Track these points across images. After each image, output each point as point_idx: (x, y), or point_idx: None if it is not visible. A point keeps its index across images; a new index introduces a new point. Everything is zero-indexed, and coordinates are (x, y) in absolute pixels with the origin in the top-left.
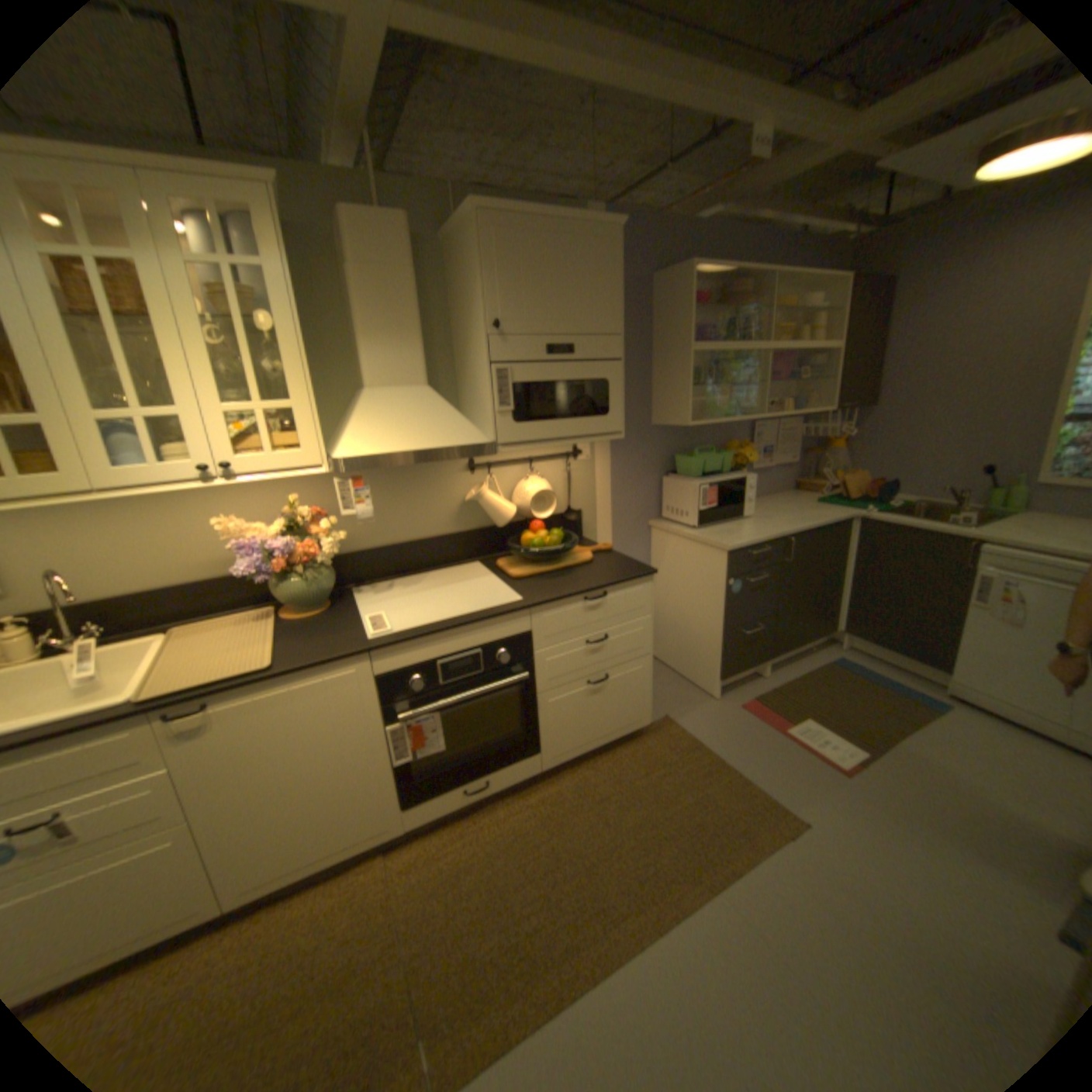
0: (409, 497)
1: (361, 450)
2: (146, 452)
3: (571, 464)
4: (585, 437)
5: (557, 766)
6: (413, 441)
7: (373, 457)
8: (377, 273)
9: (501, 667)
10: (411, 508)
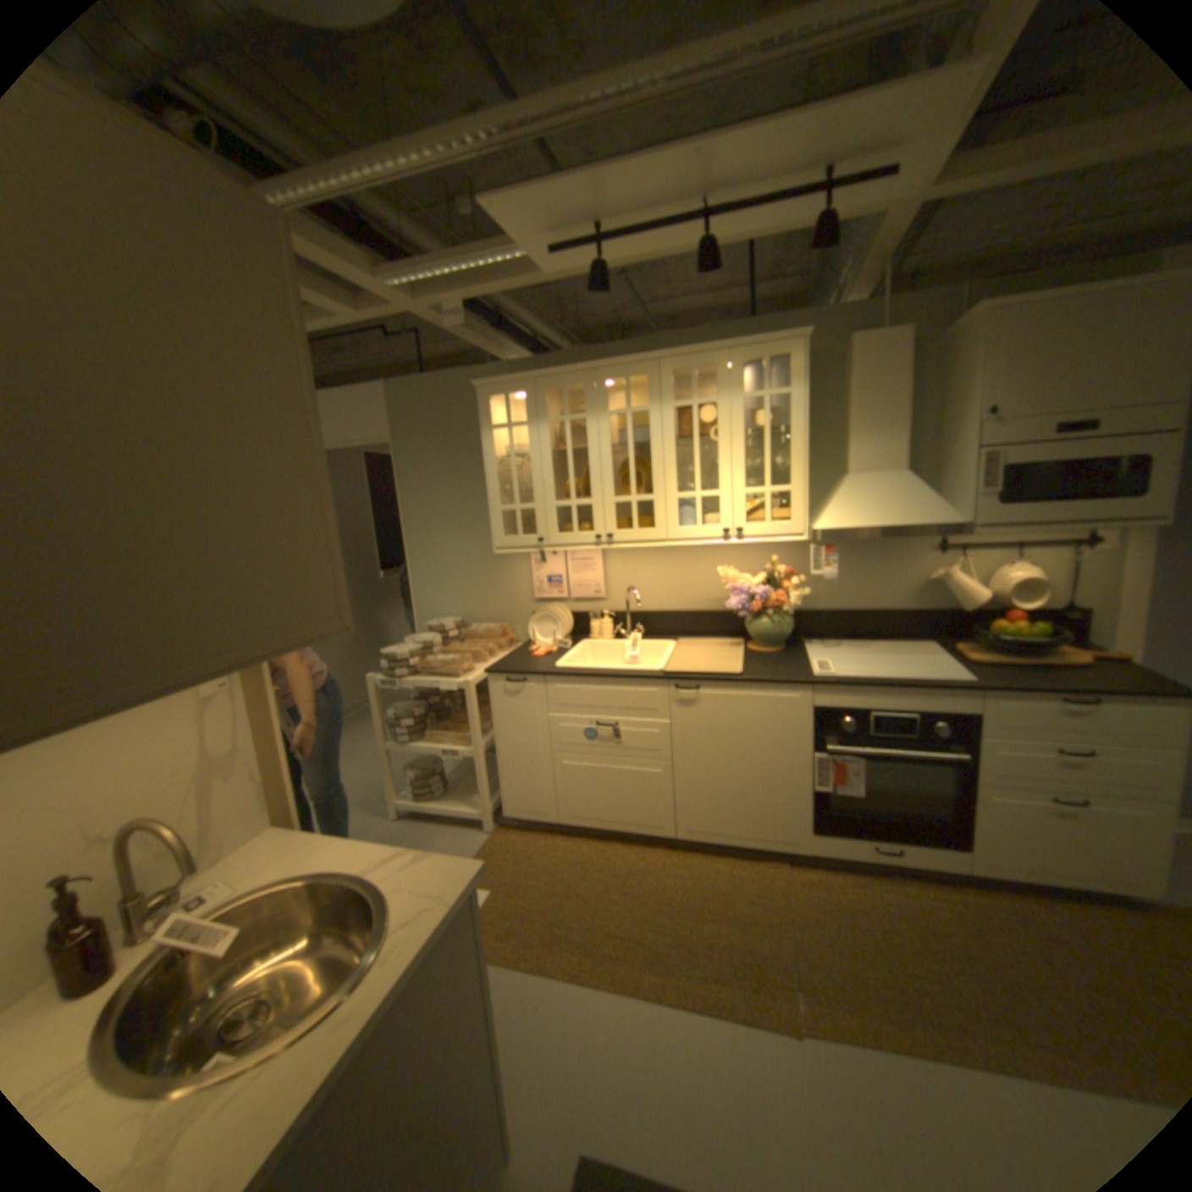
0: (872, 571)
1: (838, 525)
2: (696, 521)
3: (1086, 554)
4: (1103, 522)
5: (994, 880)
6: (884, 520)
7: (845, 533)
8: (878, 381)
9: (940, 743)
10: (871, 581)
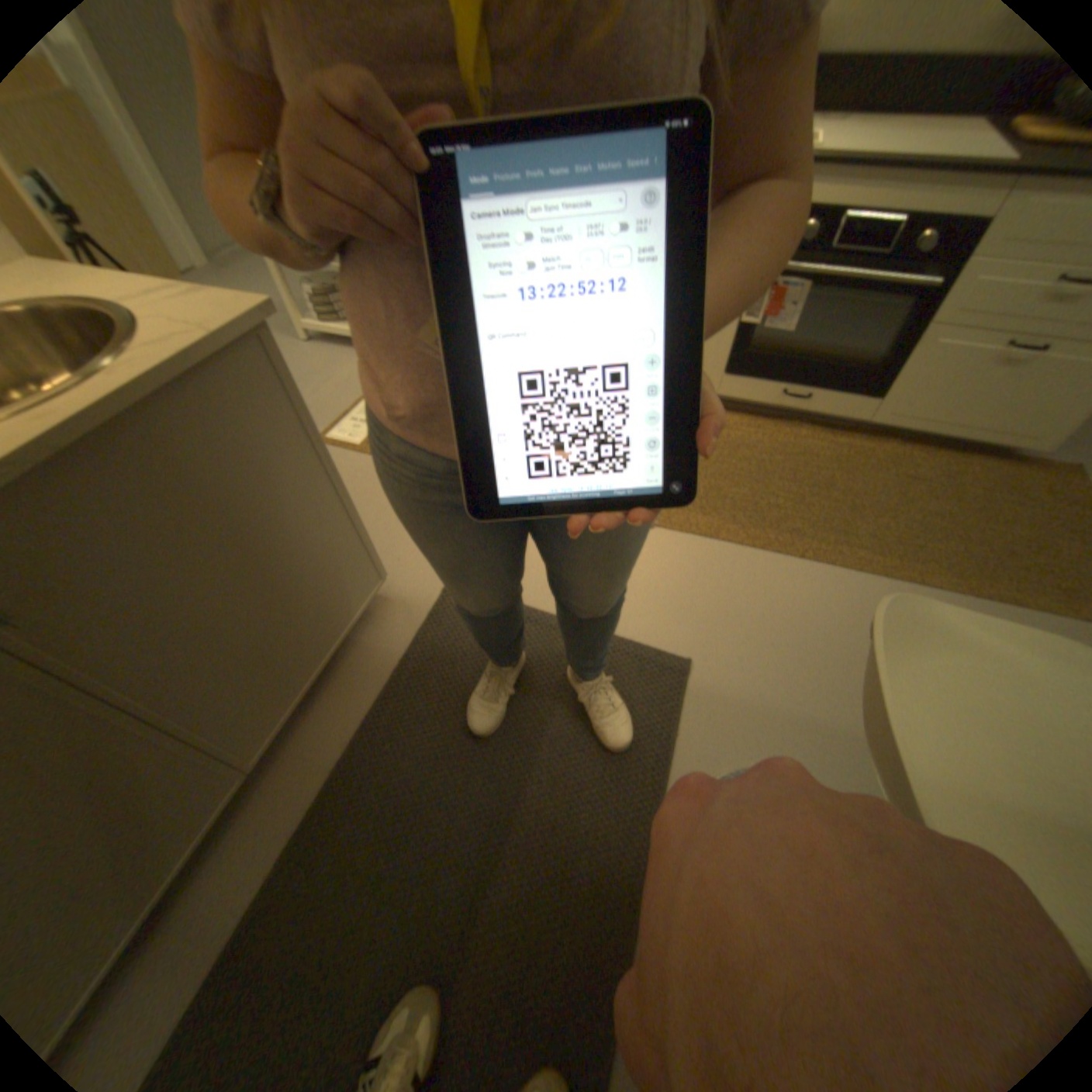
0: None
1: None
2: None
3: None
4: None
5: (892, 423)
6: None
7: None
8: None
9: (915, 257)
10: None
